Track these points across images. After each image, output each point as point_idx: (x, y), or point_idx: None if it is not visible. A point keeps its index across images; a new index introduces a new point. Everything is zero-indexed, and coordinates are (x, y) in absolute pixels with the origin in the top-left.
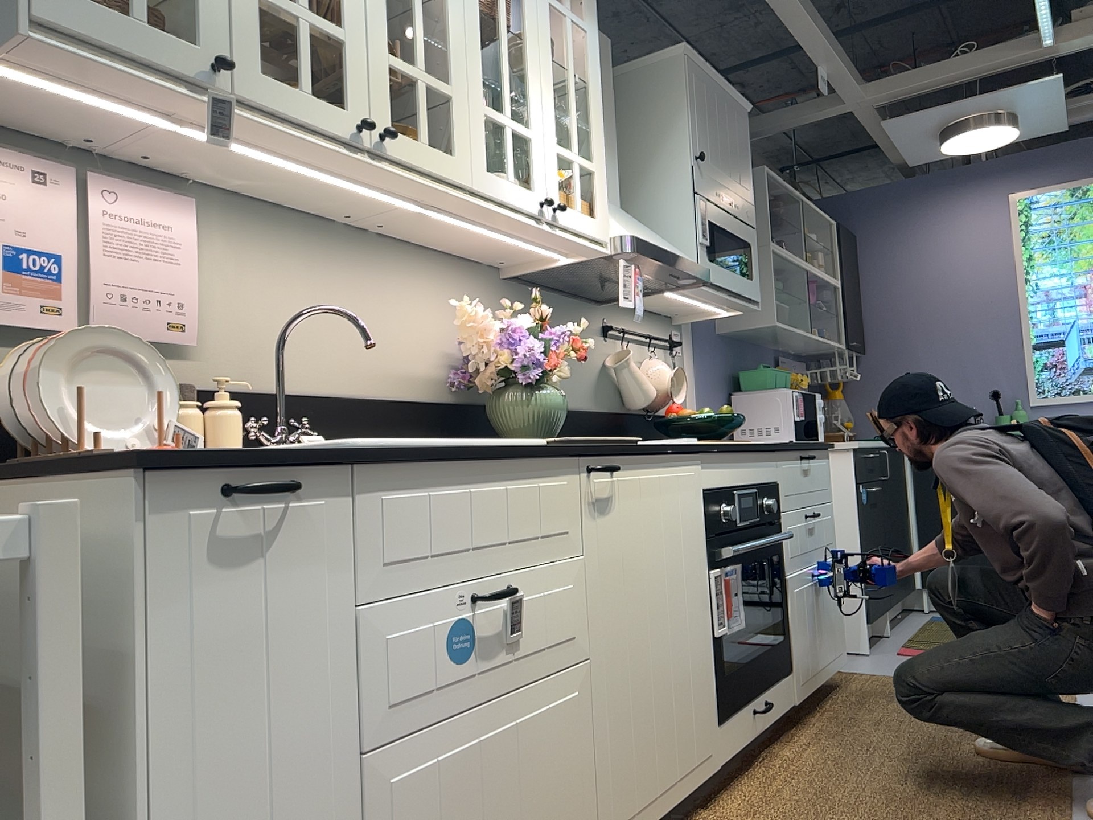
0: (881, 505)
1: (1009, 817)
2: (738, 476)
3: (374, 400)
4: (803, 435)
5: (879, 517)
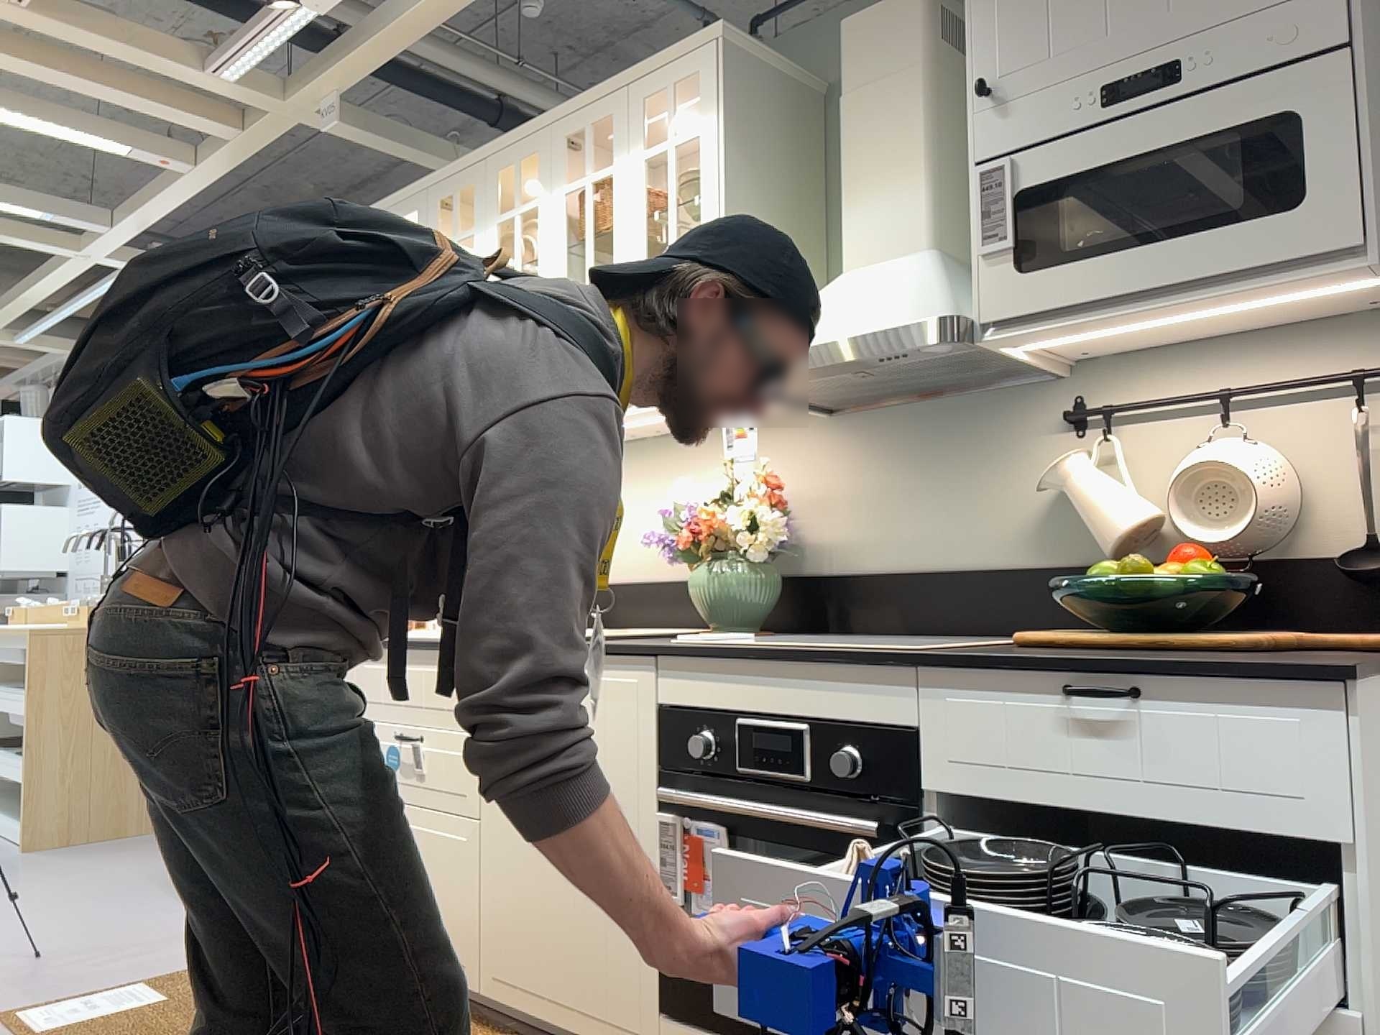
0: None
1: None
2: (751, 698)
3: (668, 581)
4: None
5: None
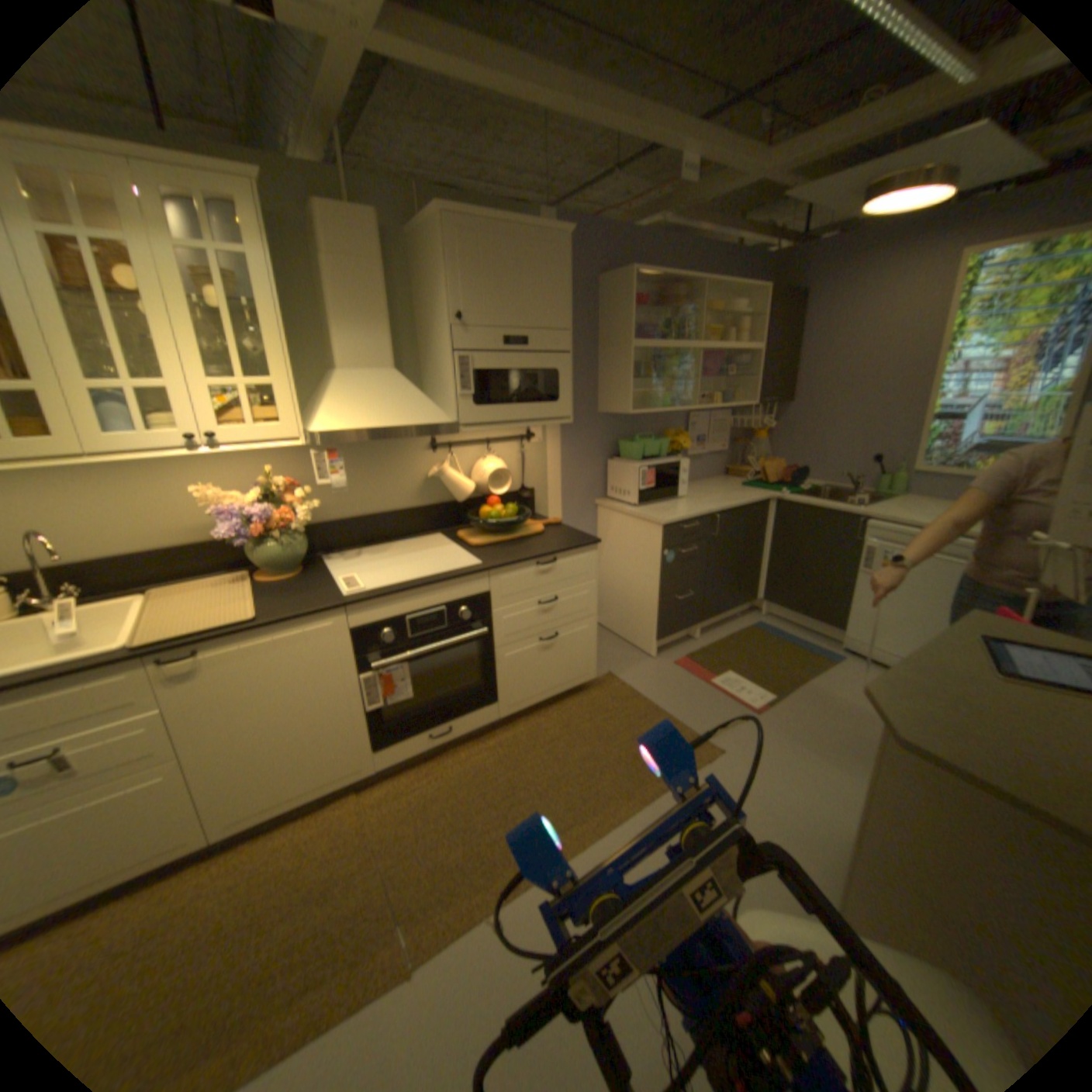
0: (702, 559)
1: (484, 880)
2: (412, 608)
3: (161, 552)
4: (647, 501)
5: (694, 569)
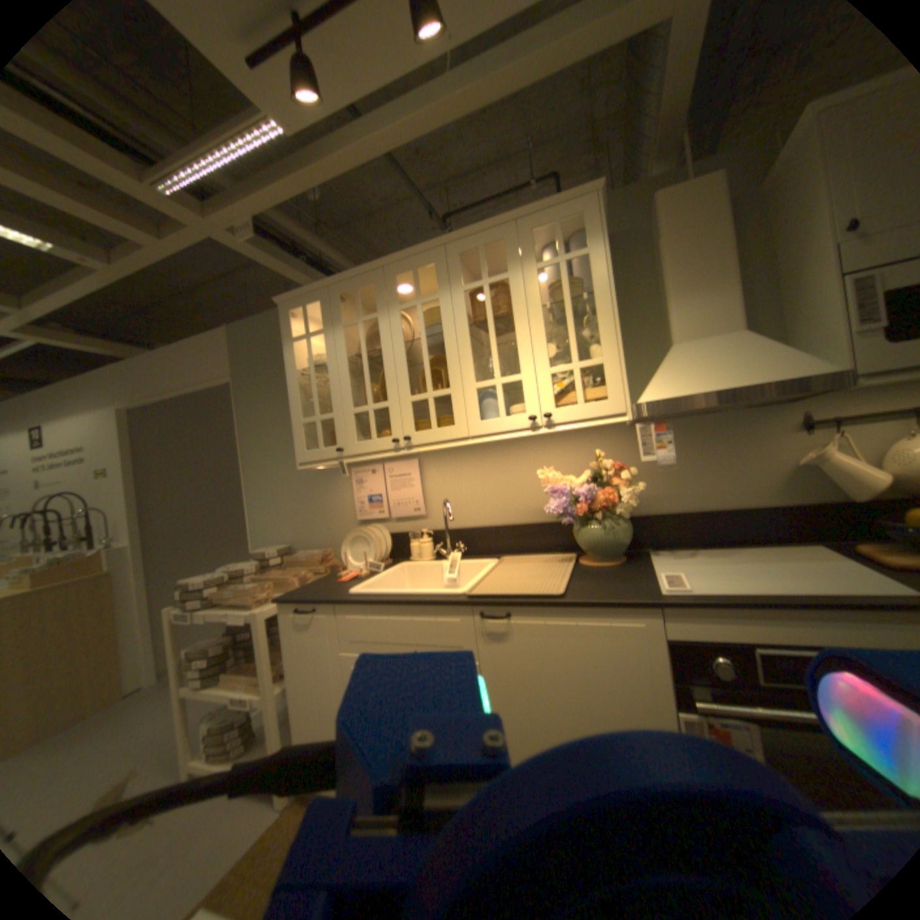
0: None
1: None
2: (767, 634)
3: (516, 524)
4: None
5: None
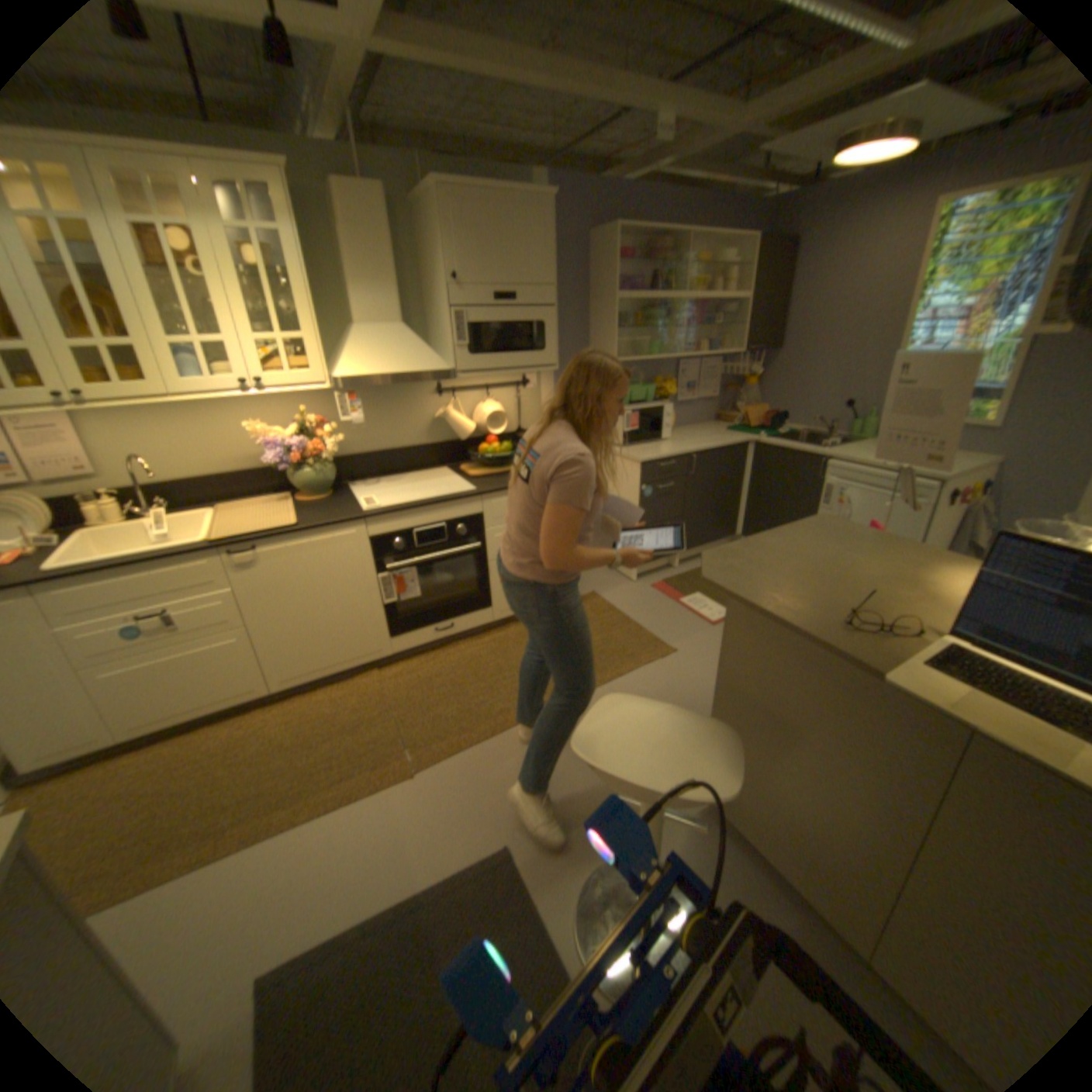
0: (679, 495)
1: (471, 726)
2: (418, 524)
3: (222, 476)
4: (631, 442)
5: (671, 504)
